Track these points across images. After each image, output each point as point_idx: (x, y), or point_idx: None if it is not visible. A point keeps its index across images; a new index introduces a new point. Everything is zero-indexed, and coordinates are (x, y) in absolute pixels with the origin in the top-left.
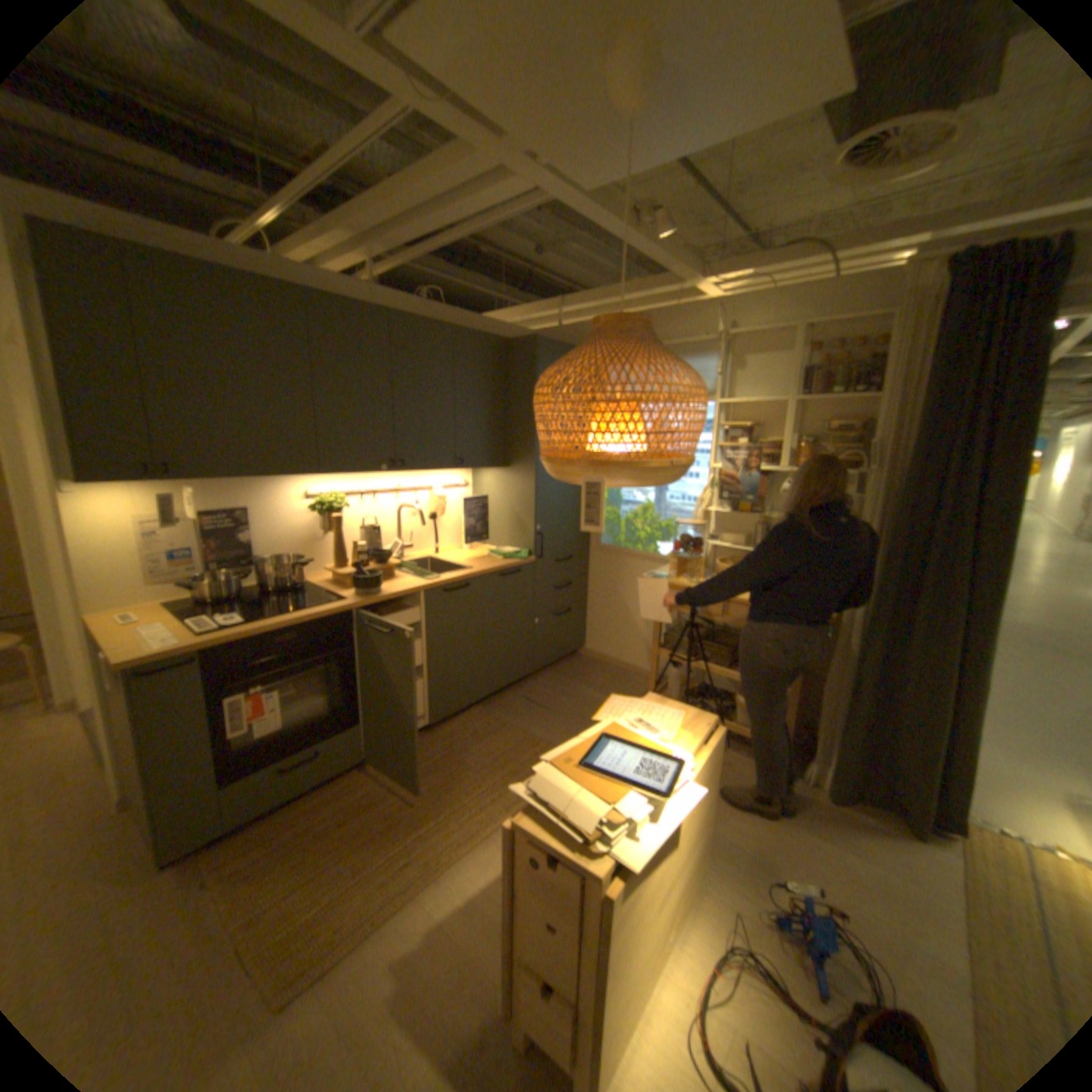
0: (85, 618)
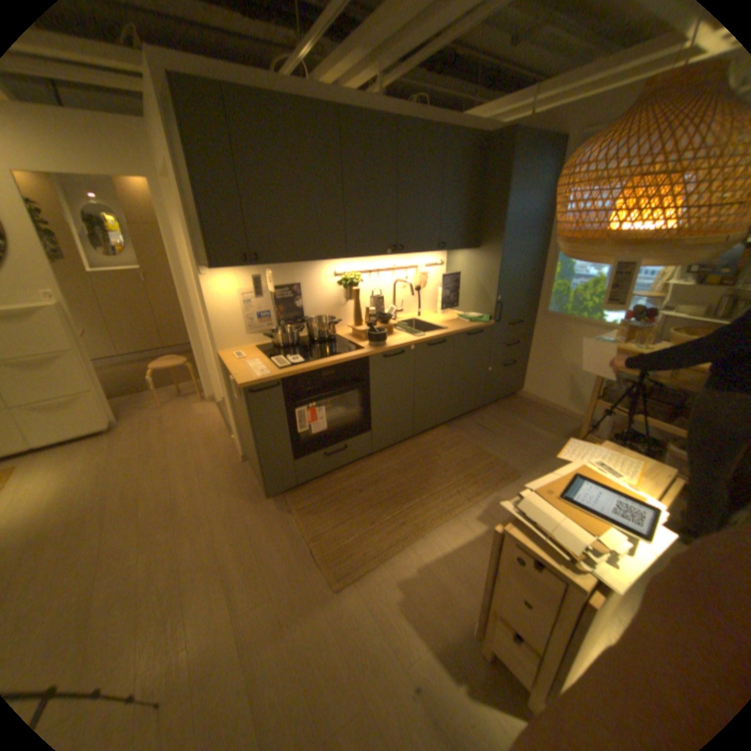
0: (219, 353)
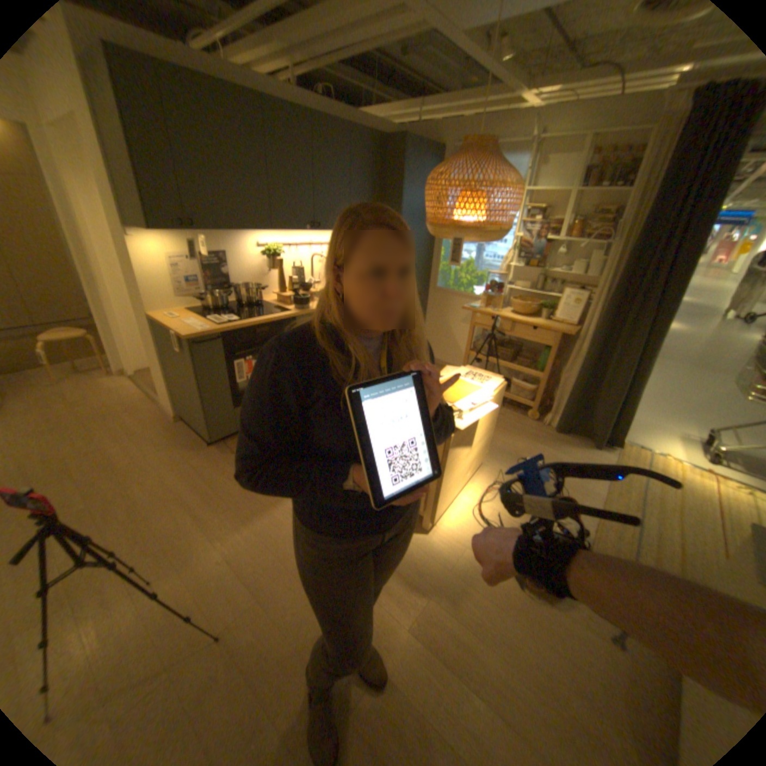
0: (147, 314)
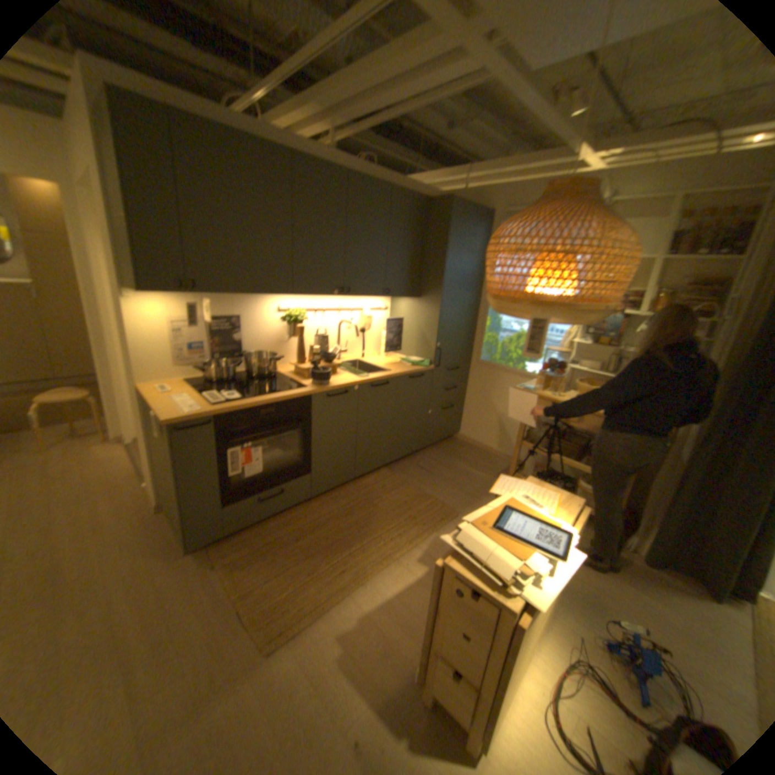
0: (136, 386)
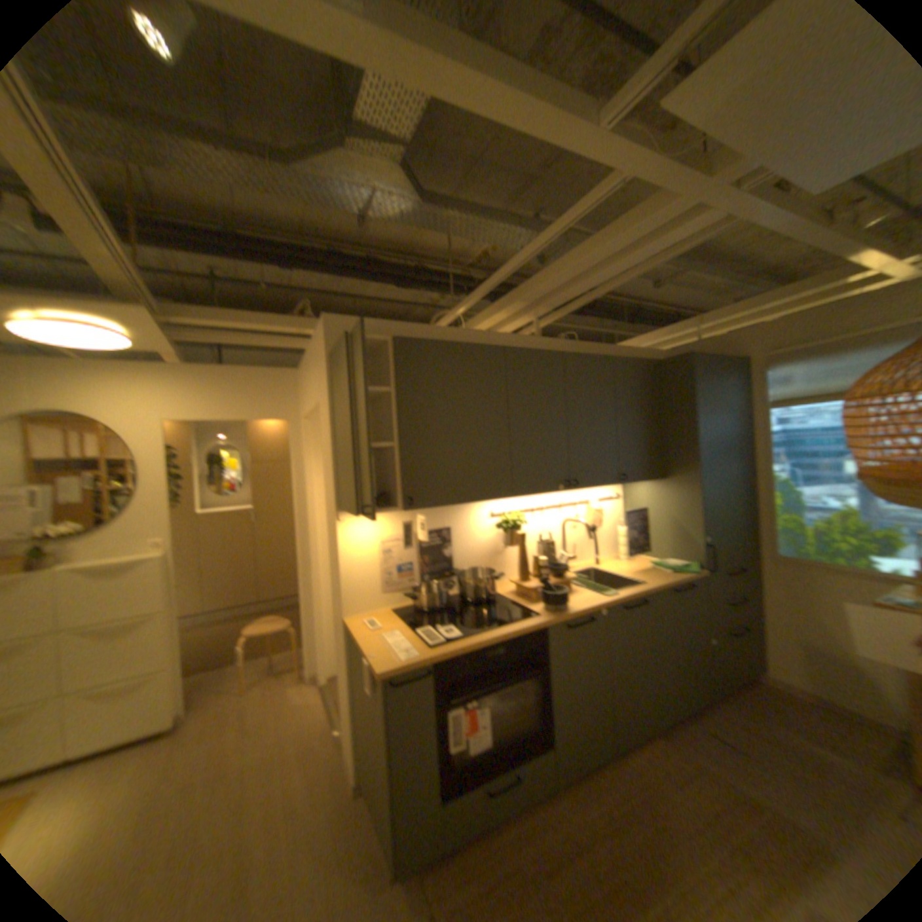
0: (347, 620)
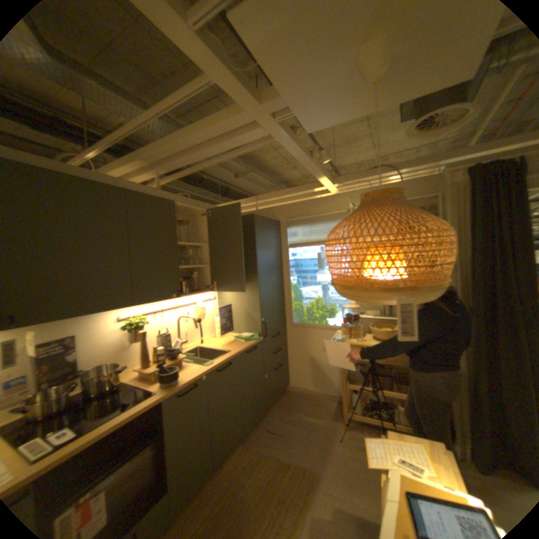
0: None
